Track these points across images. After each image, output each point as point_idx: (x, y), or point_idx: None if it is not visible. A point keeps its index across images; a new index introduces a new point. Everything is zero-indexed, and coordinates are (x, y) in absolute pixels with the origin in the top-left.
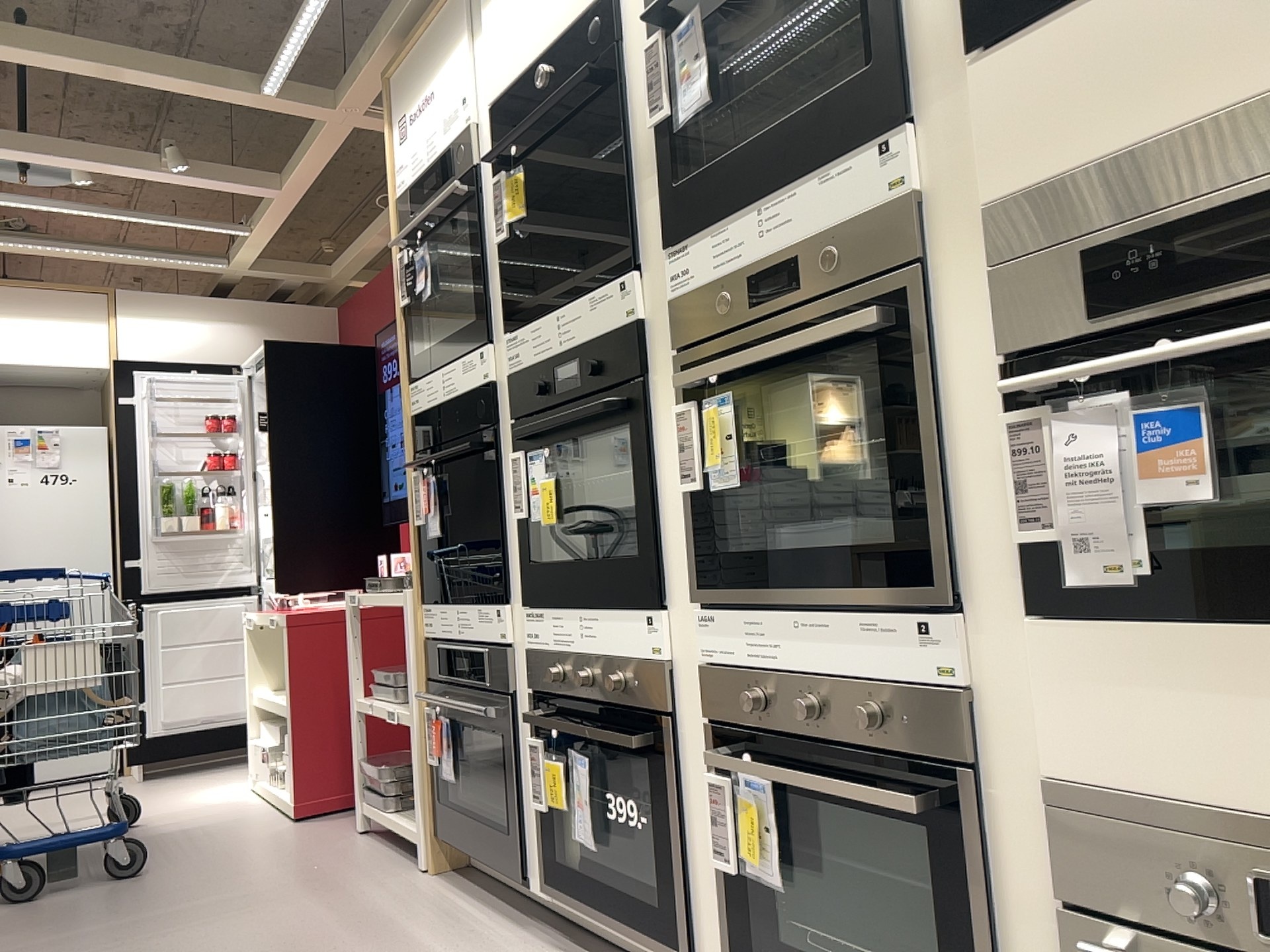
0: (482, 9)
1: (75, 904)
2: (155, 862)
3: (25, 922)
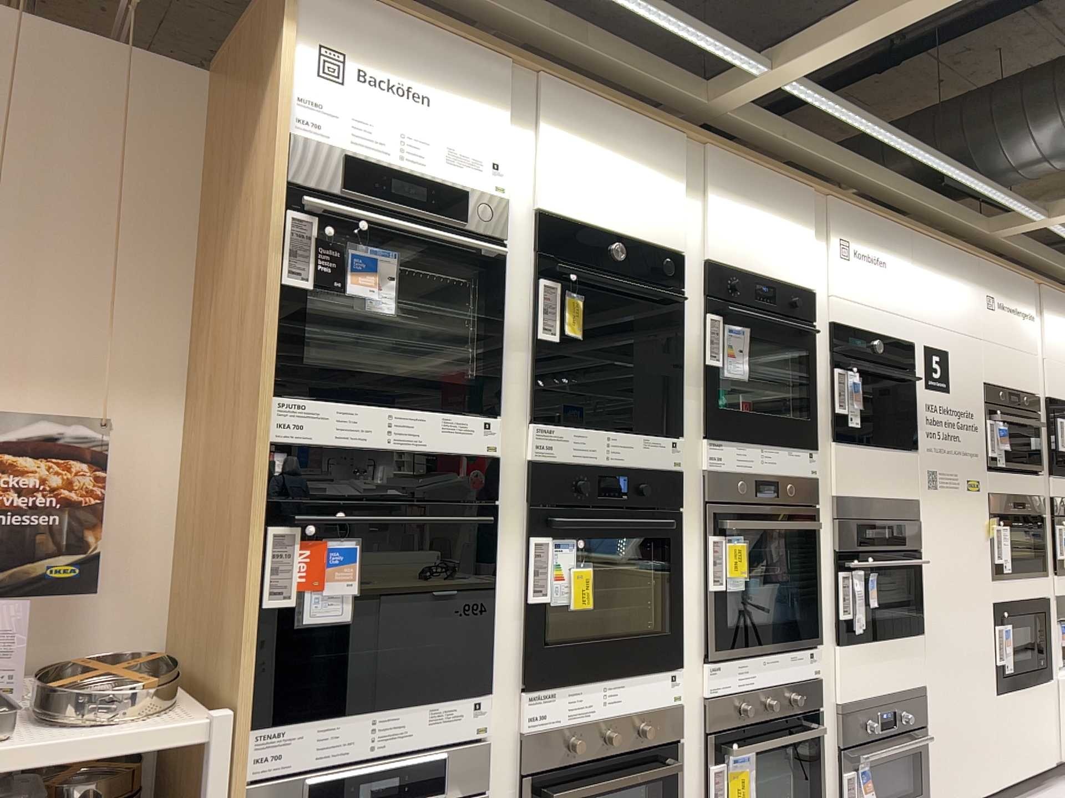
0: (546, 121)
1: None
2: None
3: None
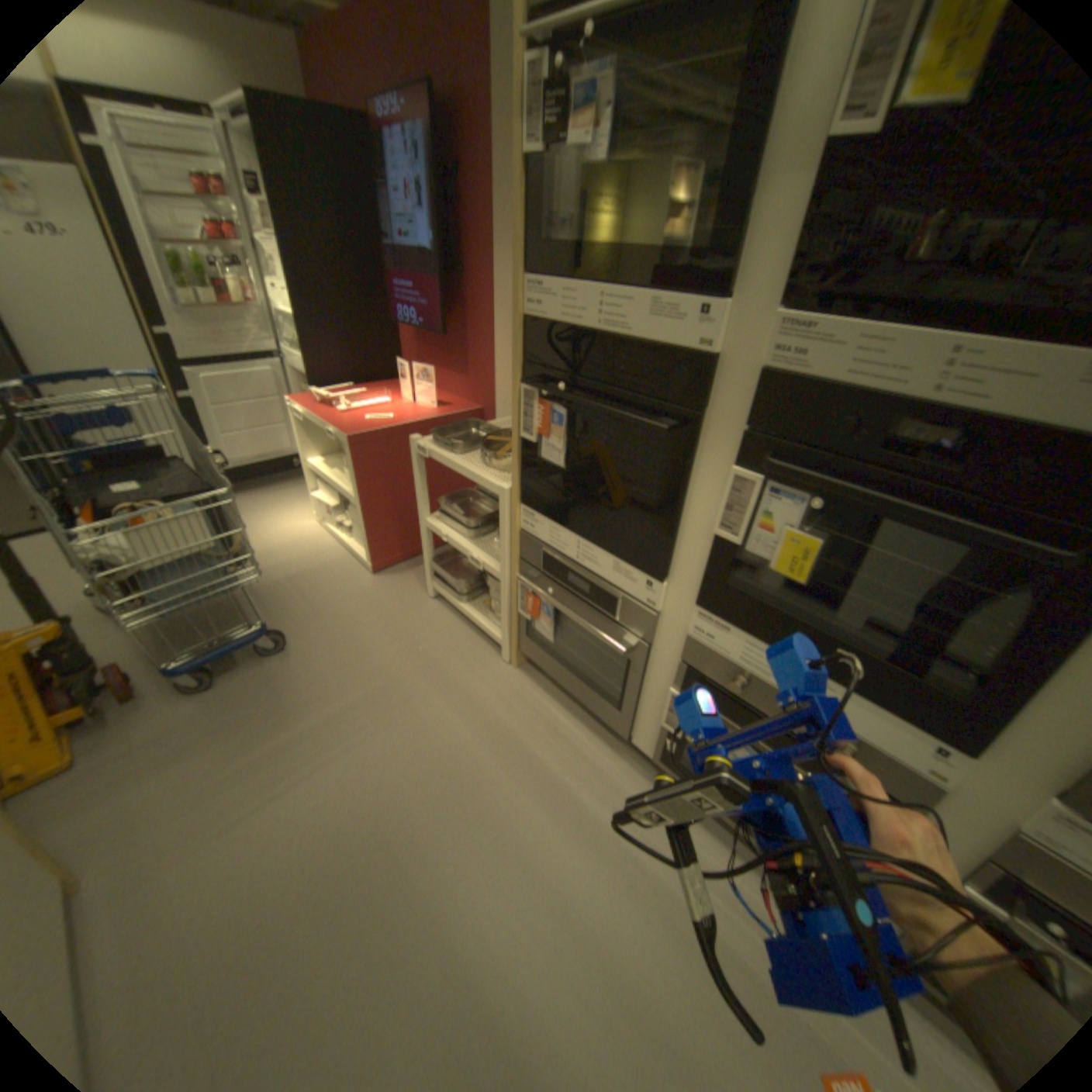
0: None
1: (248, 699)
2: (289, 633)
3: (216, 728)
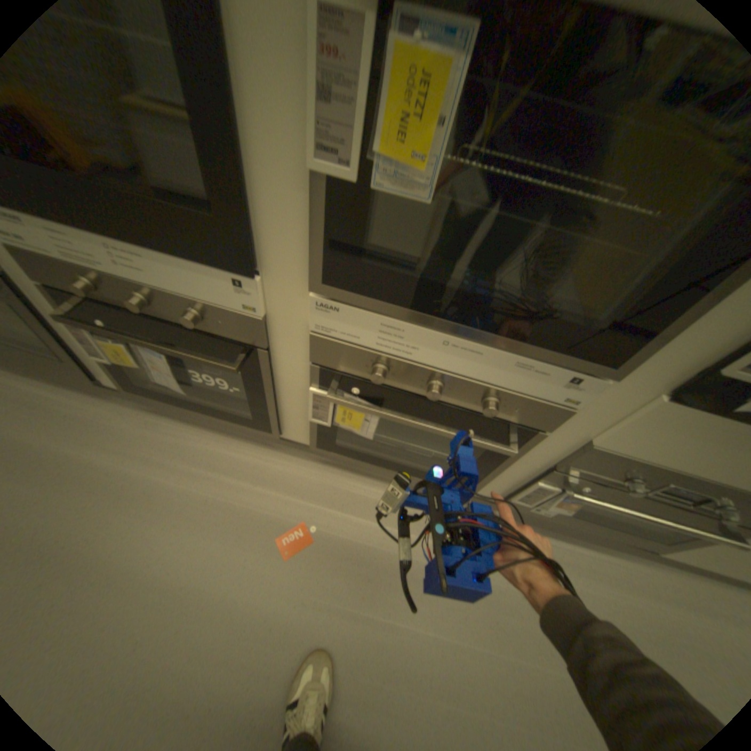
0: None
1: None
2: None
3: None
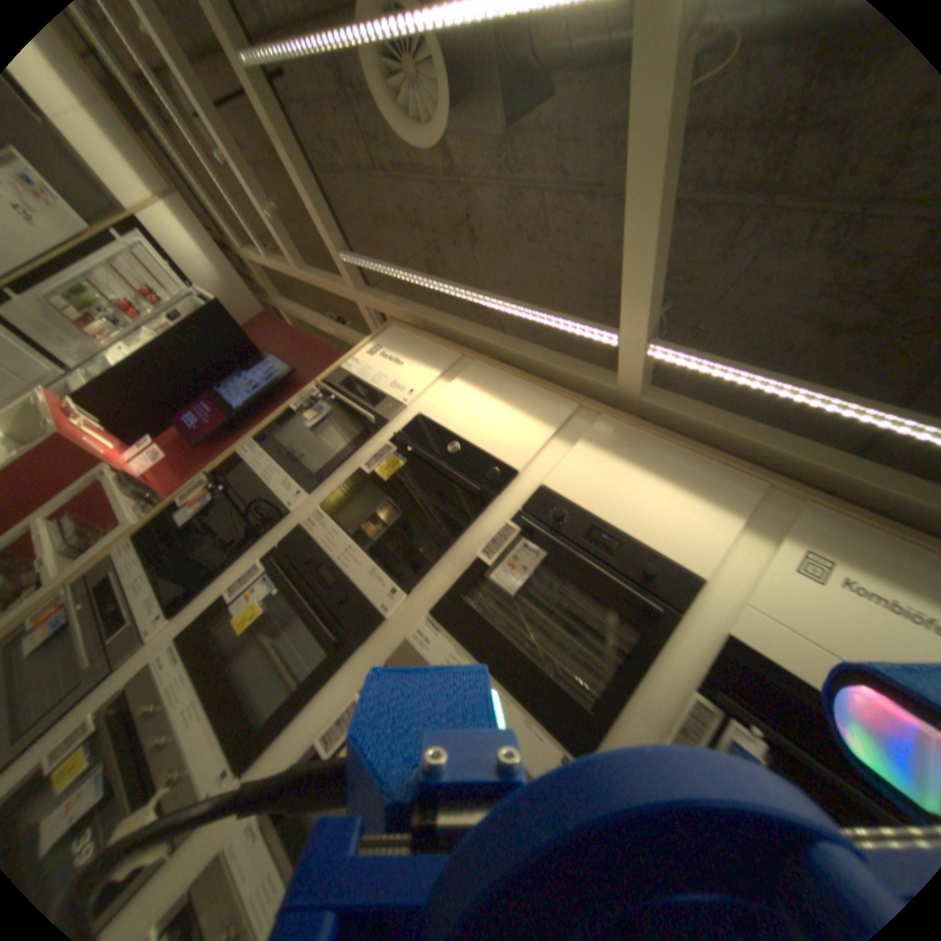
0: (459, 379)
1: None
2: None
3: None
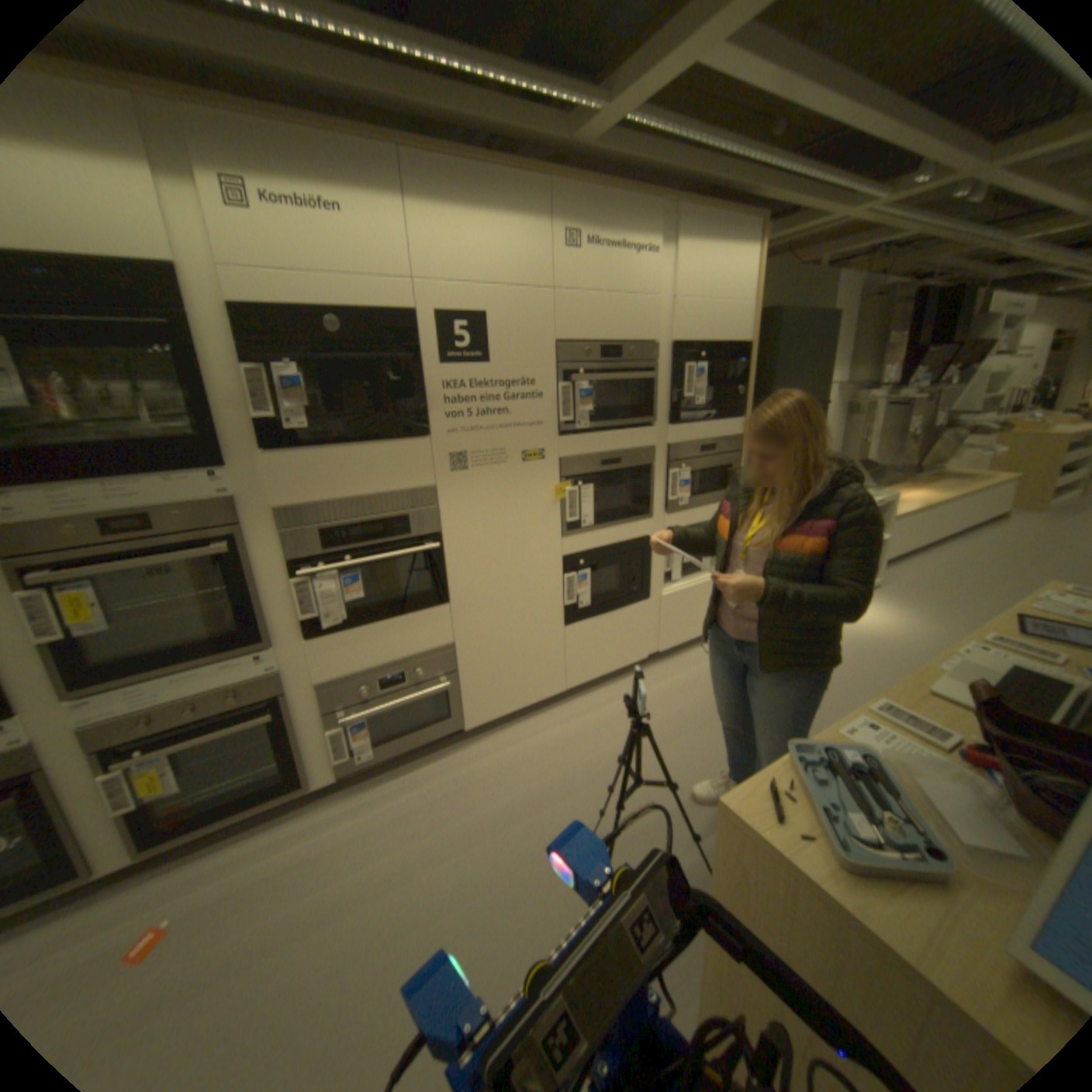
0: None
1: None
2: None
3: None
